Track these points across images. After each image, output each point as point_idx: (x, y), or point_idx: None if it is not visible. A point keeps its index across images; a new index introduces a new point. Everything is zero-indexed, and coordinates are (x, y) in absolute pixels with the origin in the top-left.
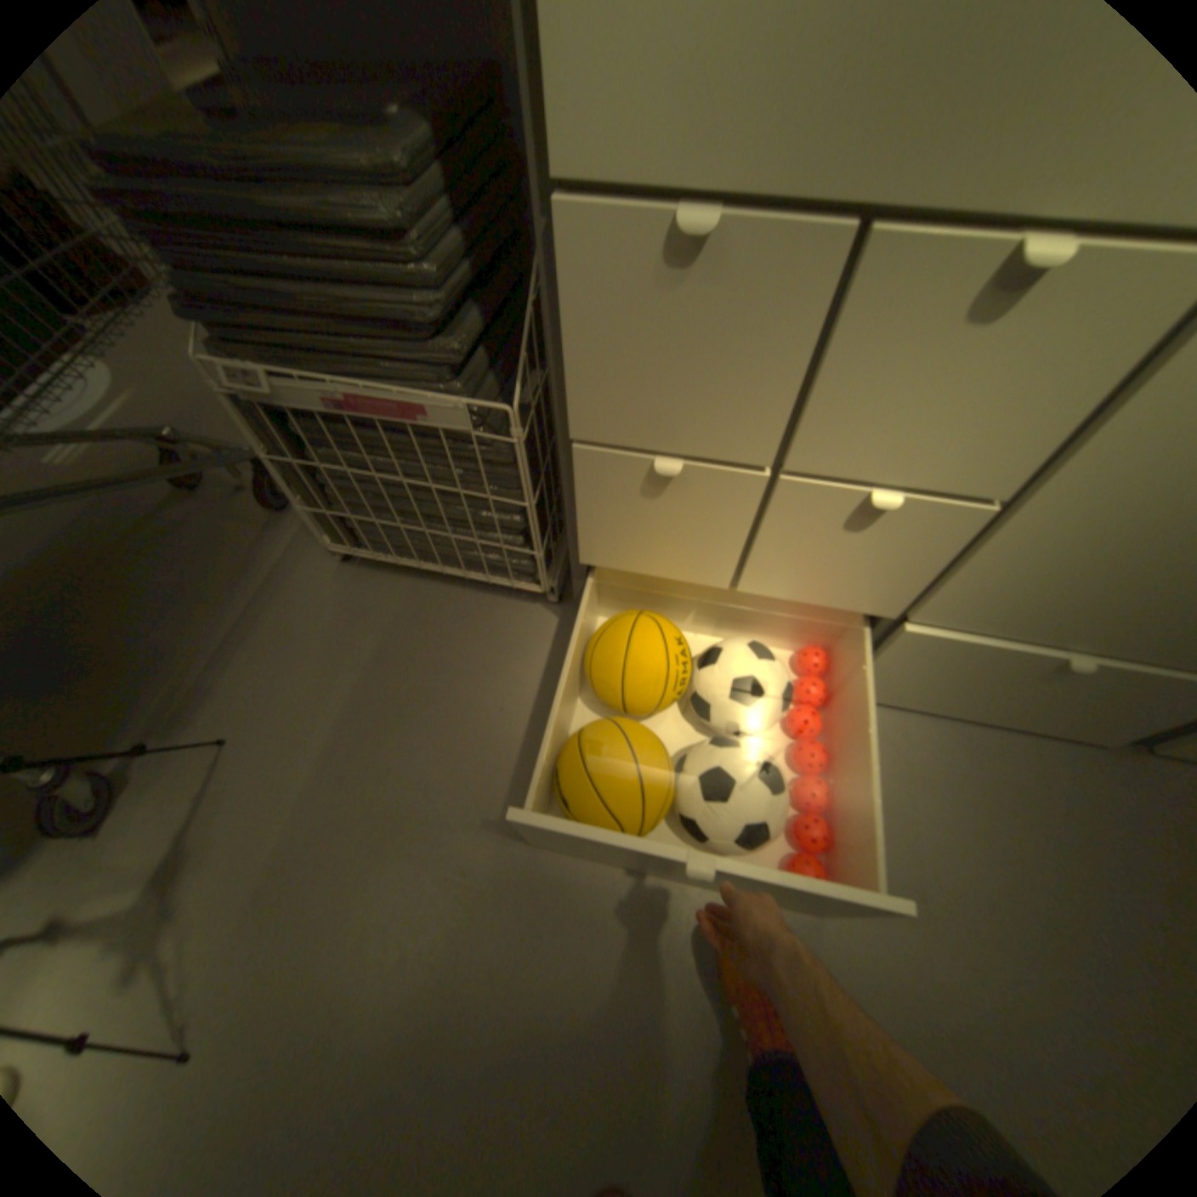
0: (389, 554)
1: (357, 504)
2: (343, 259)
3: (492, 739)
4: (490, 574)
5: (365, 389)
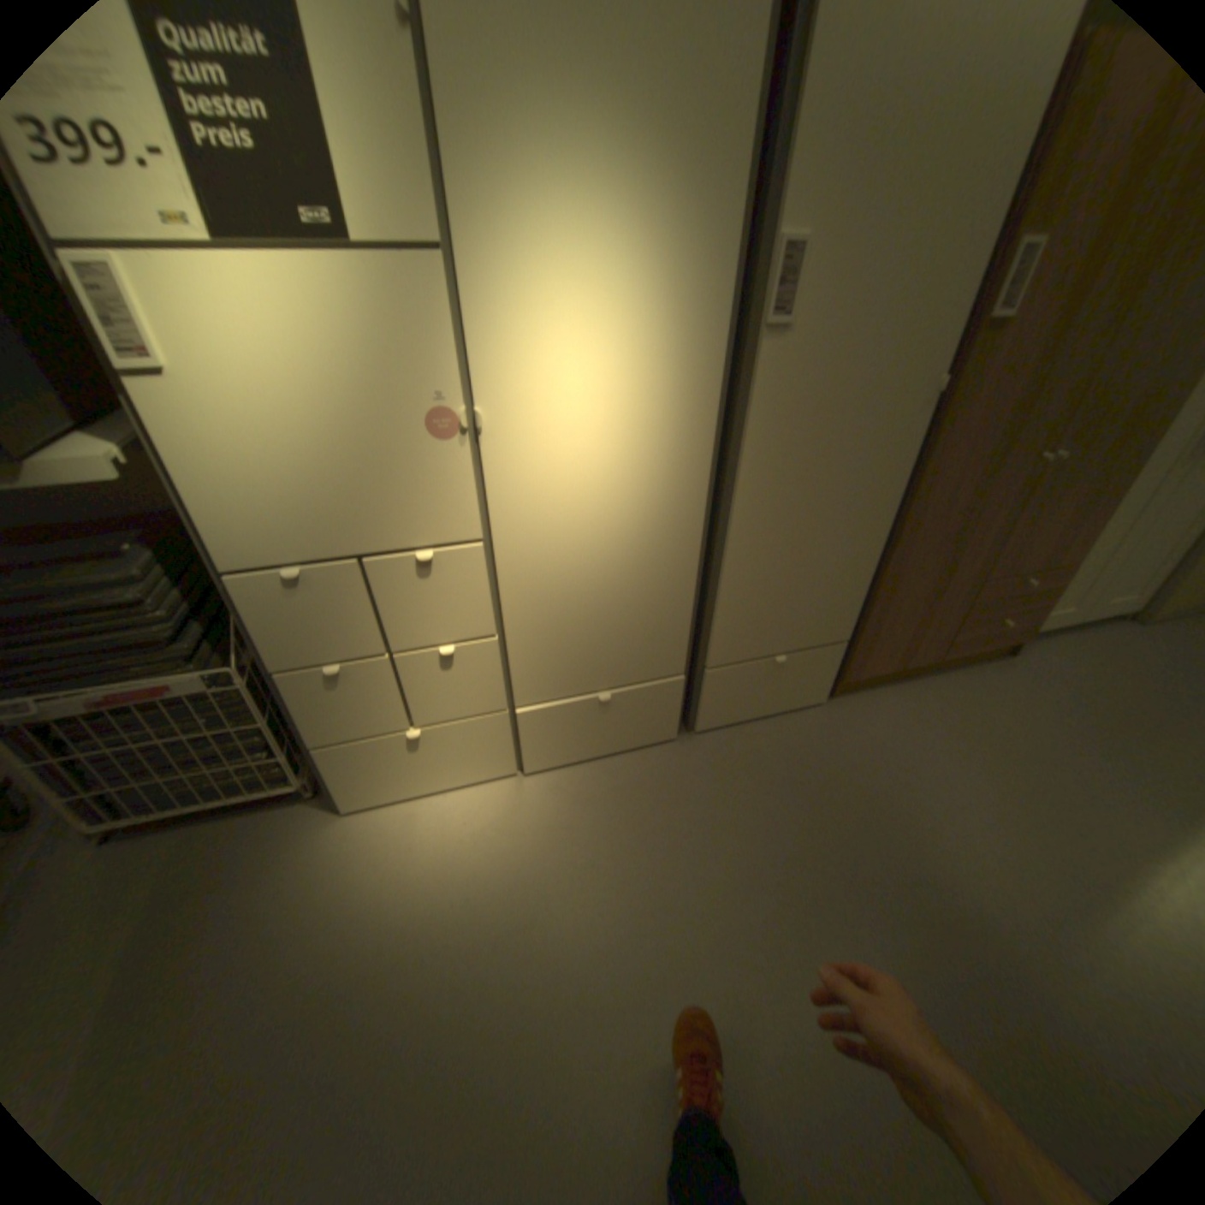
0: (151, 812)
1: (115, 777)
2: (102, 621)
3: (273, 917)
4: (248, 794)
5: (121, 688)
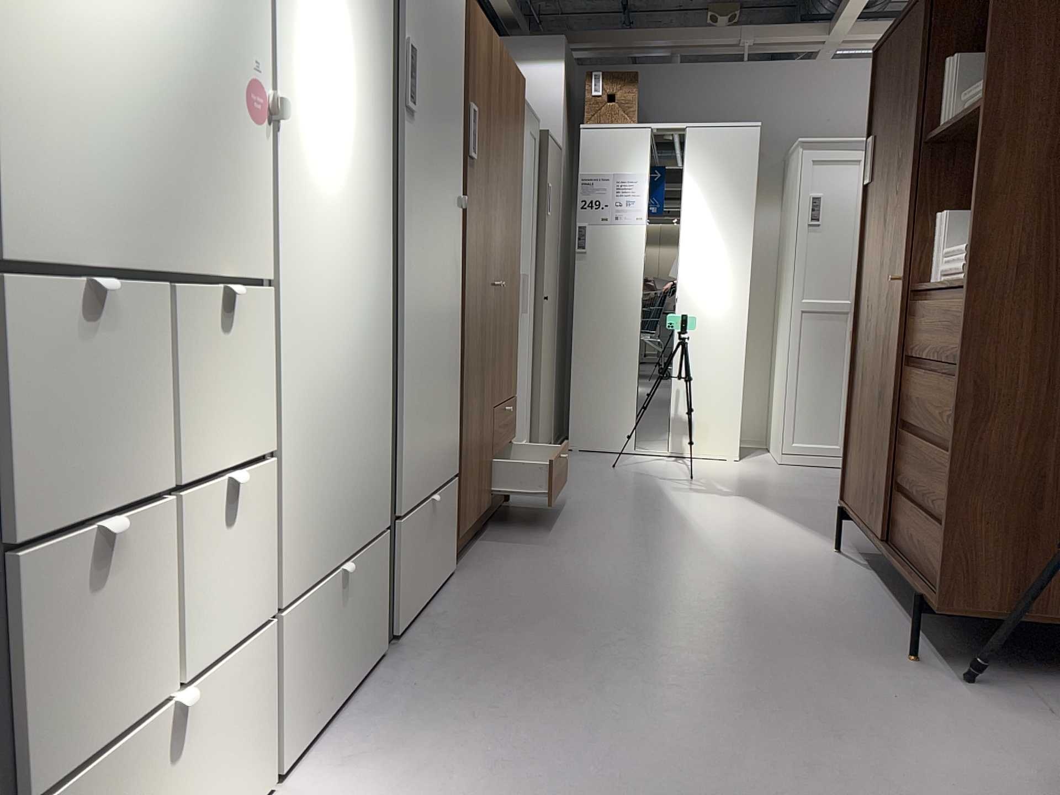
0: None
1: None
2: None
3: None
4: None
5: None
